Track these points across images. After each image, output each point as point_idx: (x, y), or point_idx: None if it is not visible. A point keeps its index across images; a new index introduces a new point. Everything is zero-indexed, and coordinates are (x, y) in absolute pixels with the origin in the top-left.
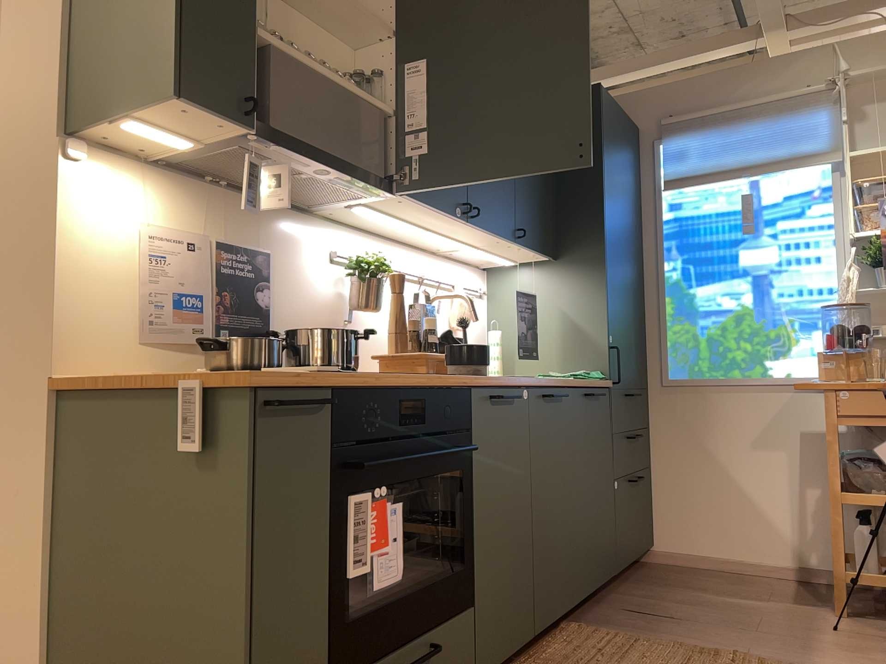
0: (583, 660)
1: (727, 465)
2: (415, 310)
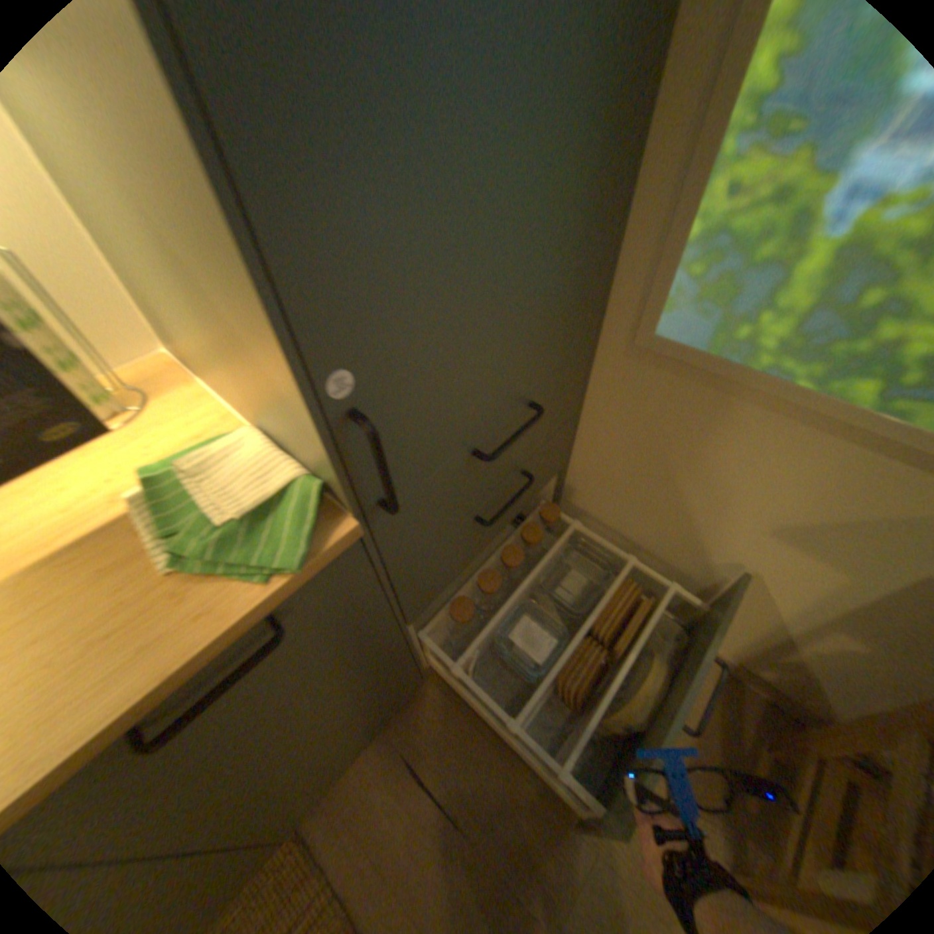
0: None
1: (701, 527)
2: None
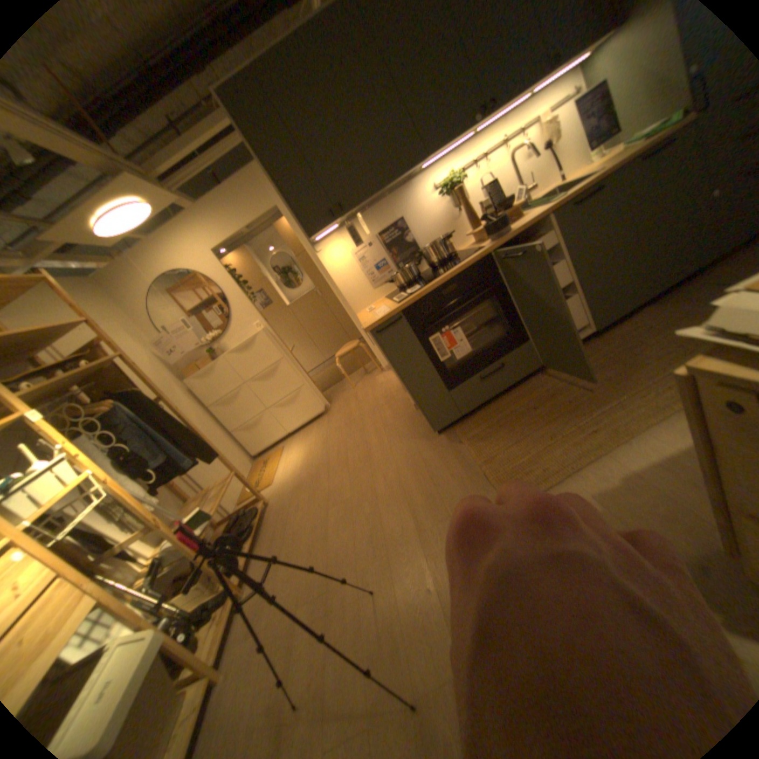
0: (631, 337)
1: None
2: (493, 179)
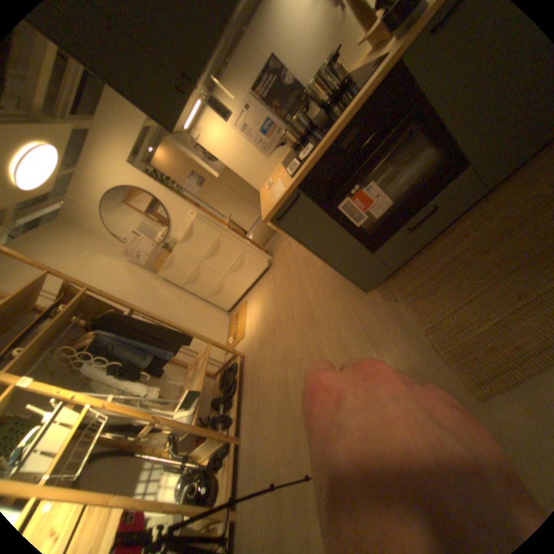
0: None
1: None
2: None
